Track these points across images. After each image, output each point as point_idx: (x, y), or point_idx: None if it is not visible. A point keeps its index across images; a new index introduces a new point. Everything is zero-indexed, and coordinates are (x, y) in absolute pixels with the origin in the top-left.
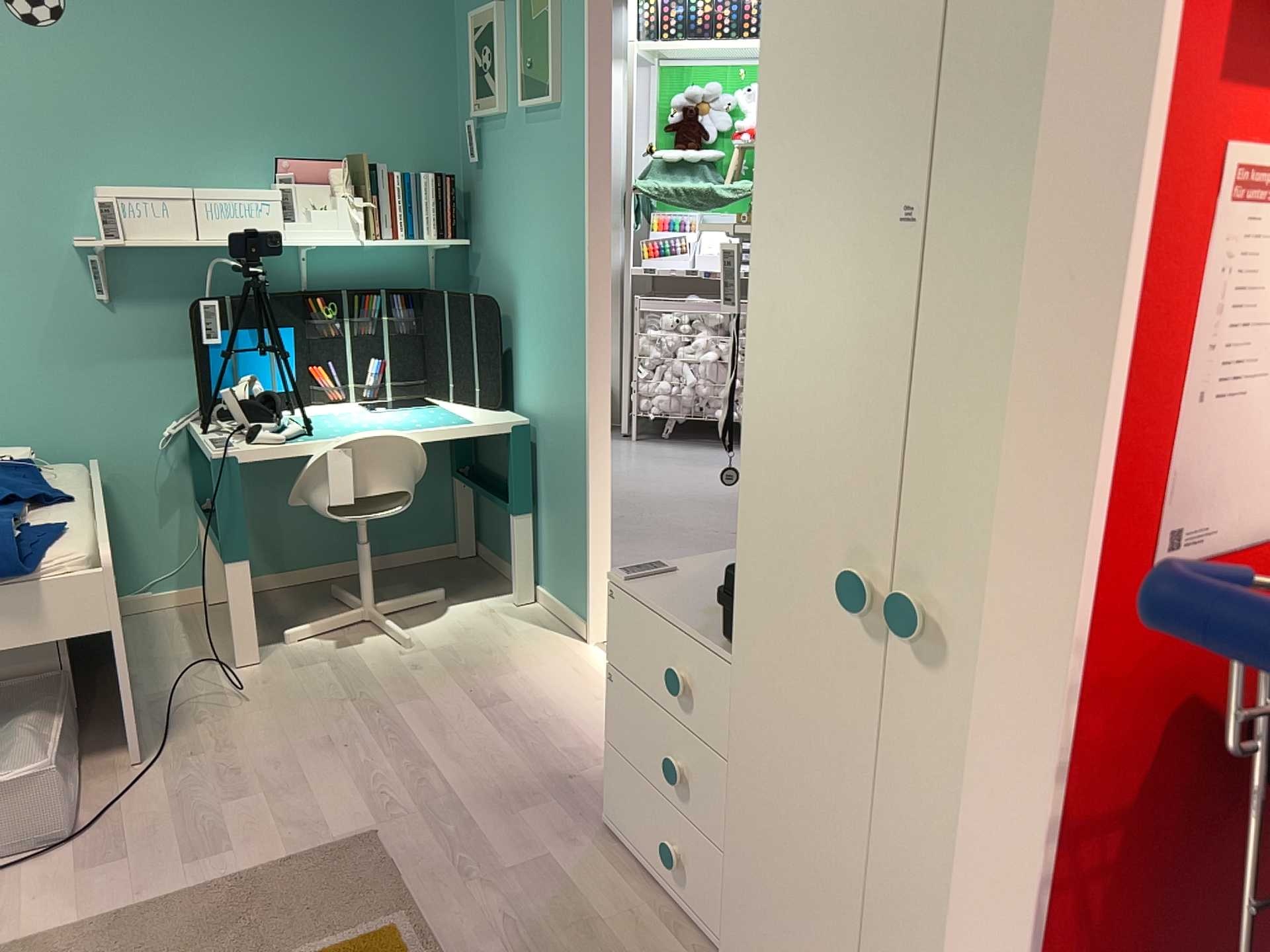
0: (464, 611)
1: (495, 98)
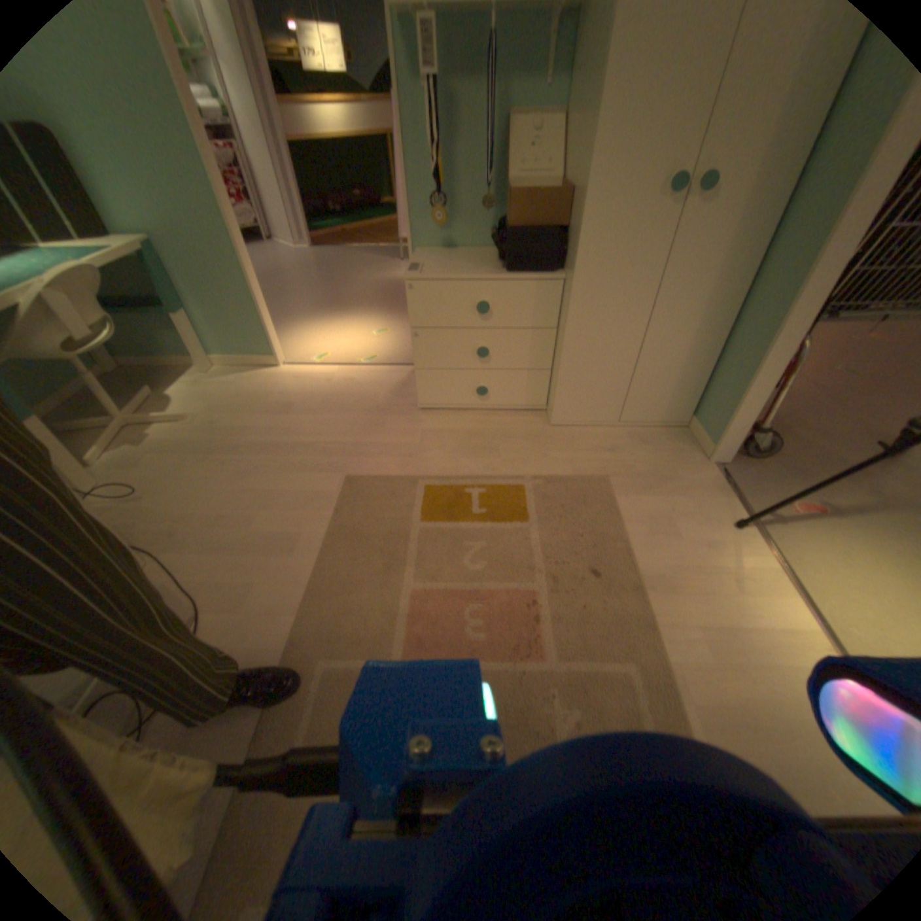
0: (177, 390)
1: None
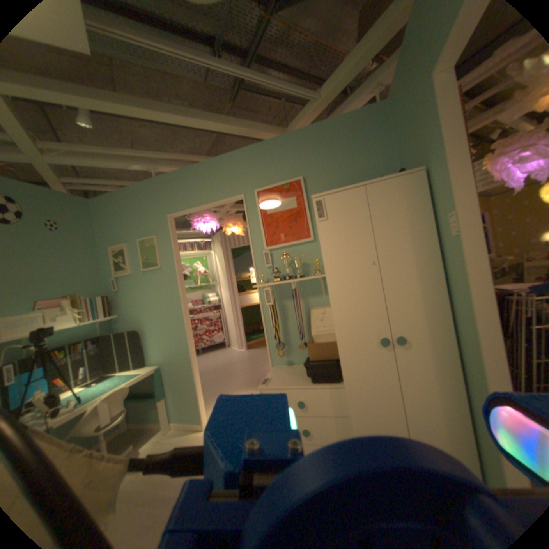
0: (146, 448)
1: (127, 271)
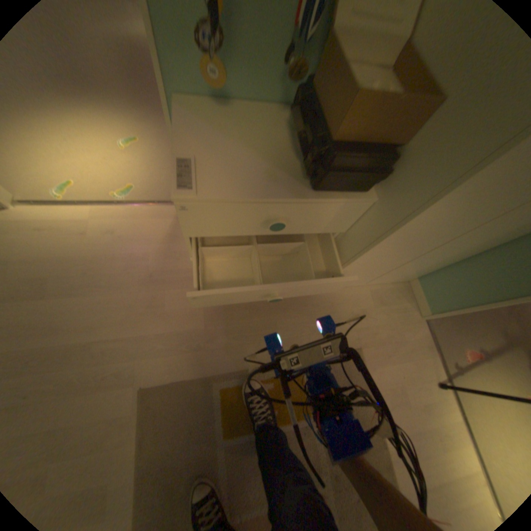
0: None
1: None
